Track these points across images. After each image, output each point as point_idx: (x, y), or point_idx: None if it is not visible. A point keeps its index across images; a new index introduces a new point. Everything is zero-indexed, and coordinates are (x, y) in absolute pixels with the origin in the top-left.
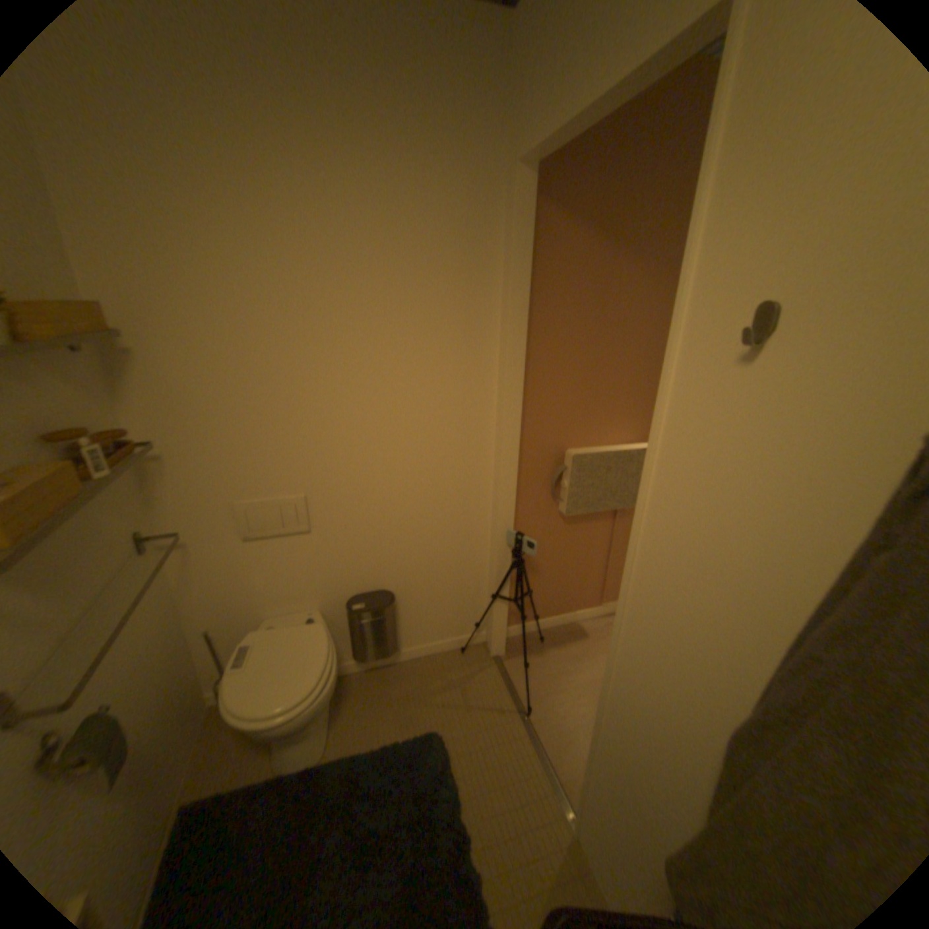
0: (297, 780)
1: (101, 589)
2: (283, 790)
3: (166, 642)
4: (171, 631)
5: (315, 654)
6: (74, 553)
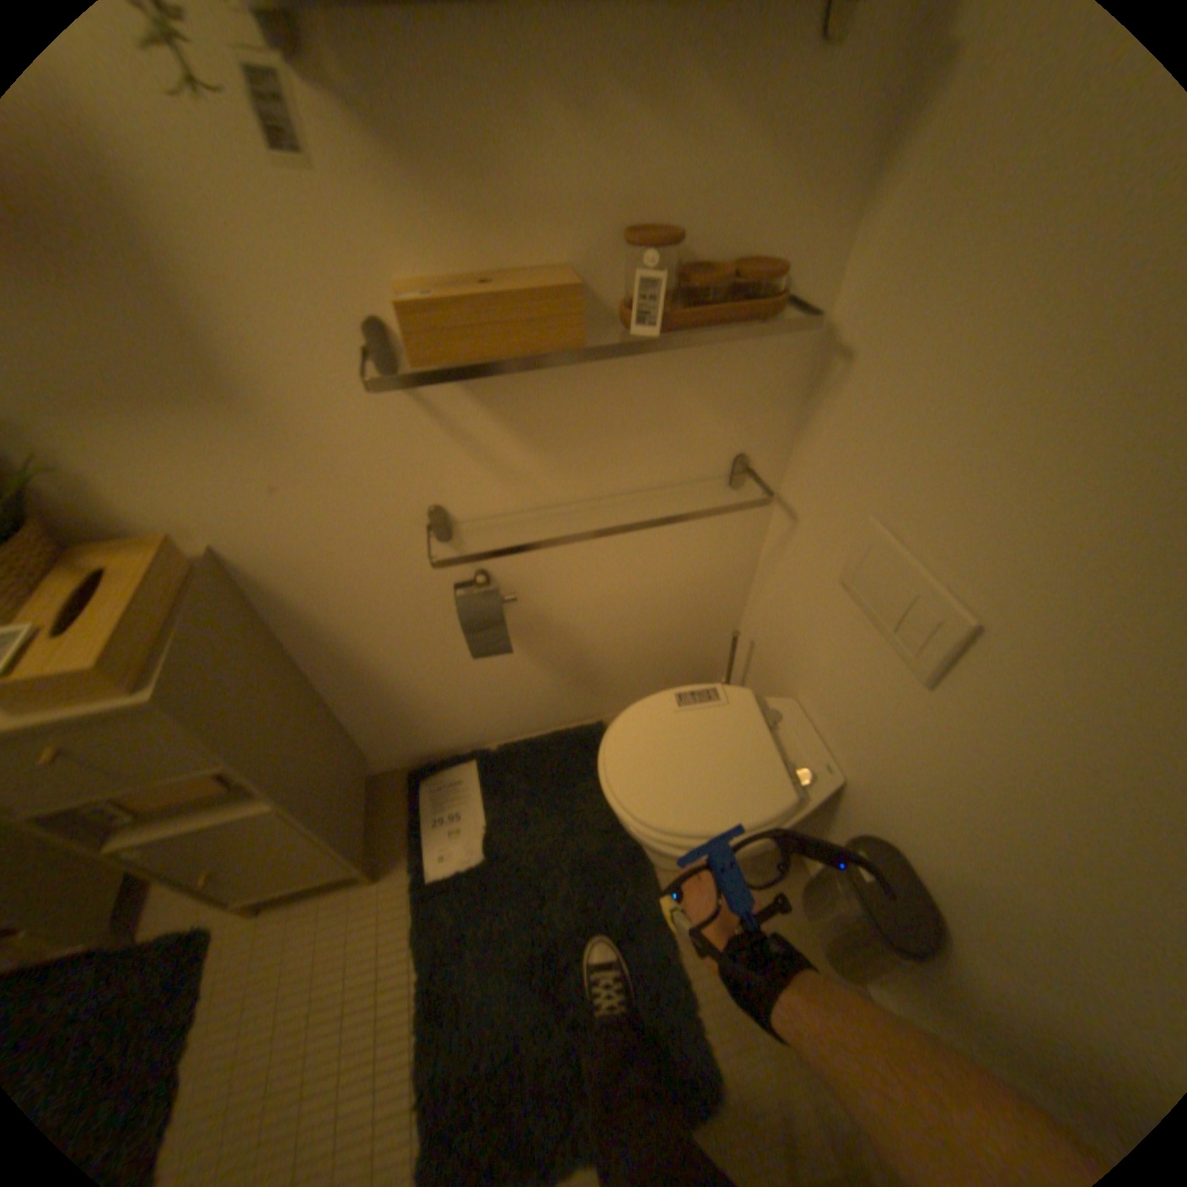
0: (632, 846)
1: (631, 490)
2: (619, 831)
3: (703, 601)
4: (722, 597)
5: (724, 811)
6: (608, 427)
